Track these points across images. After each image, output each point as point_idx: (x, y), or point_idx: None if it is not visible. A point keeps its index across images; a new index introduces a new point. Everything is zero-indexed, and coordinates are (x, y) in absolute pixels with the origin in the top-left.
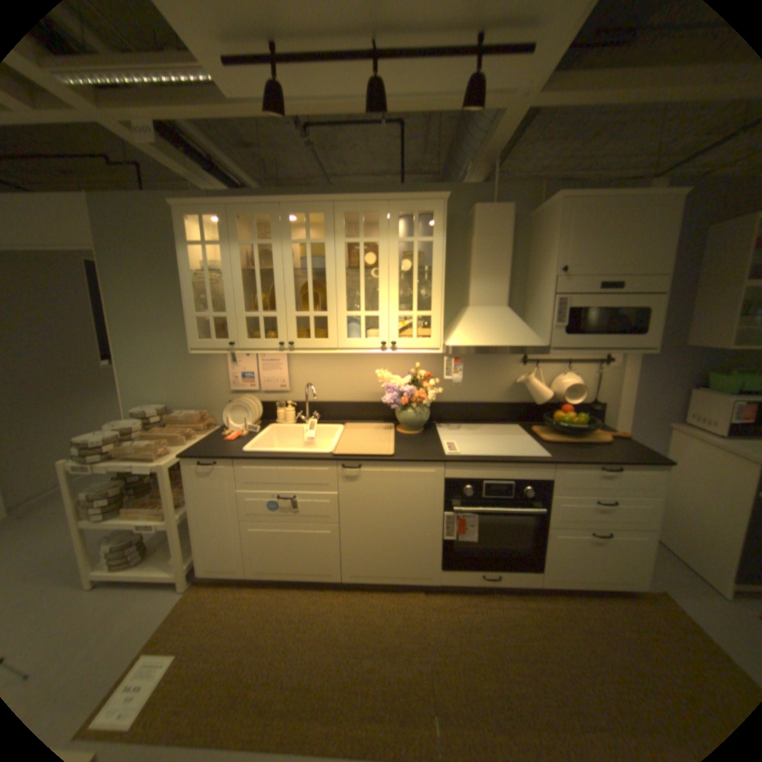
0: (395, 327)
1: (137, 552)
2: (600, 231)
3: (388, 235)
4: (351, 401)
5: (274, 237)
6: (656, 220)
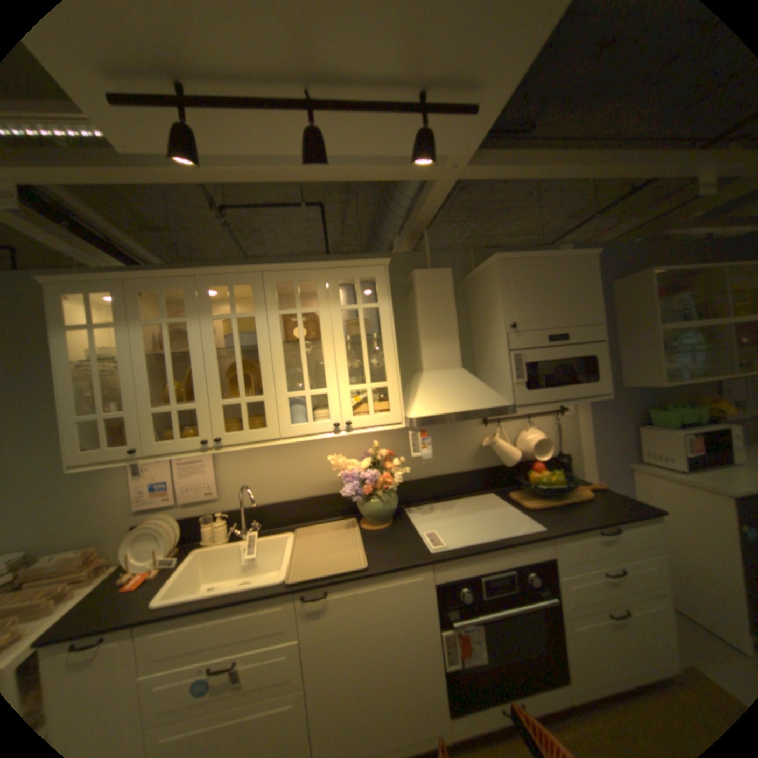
0: (348, 403)
1: None
2: (537, 289)
3: (329, 303)
4: (300, 498)
5: (190, 313)
6: (582, 277)
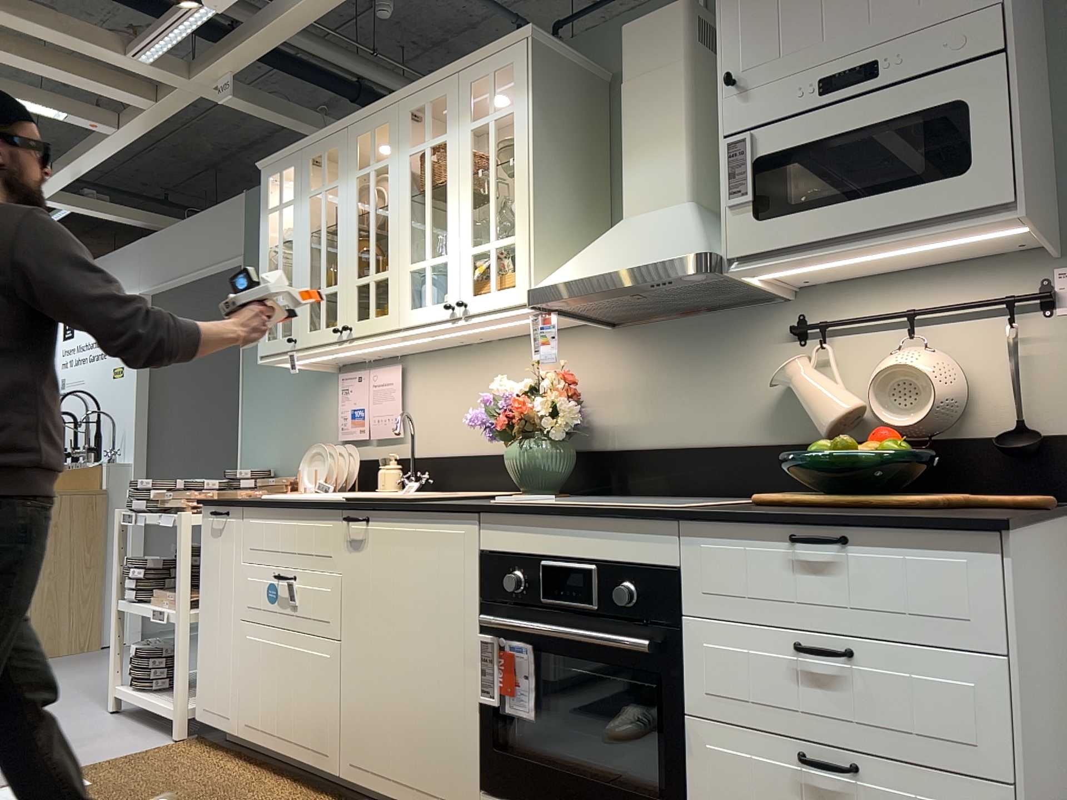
0: (467, 274)
1: (170, 671)
2: None
3: (457, 125)
4: (482, 453)
5: (341, 175)
6: None
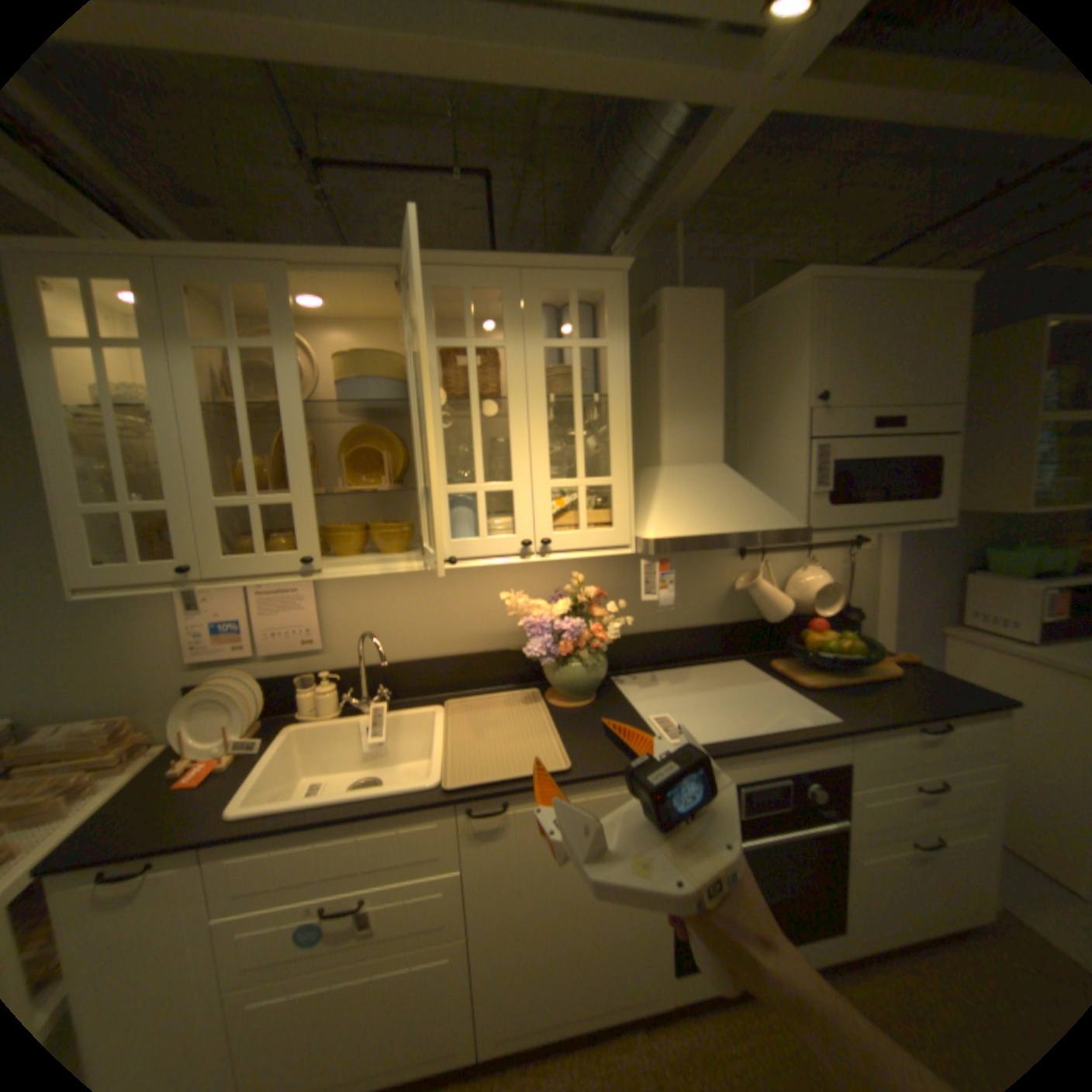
0: (546, 509)
1: None
2: (869, 334)
3: (523, 332)
4: (451, 653)
5: (279, 331)
6: (942, 319)
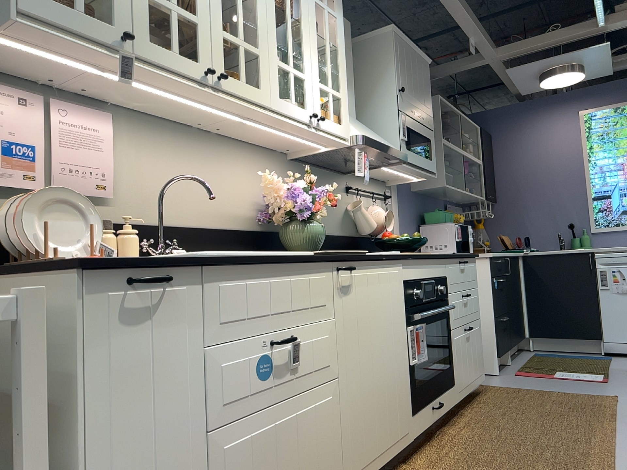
0: (318, 99)
1: None
2: (409, 69)
3: None
4: (207, 226)
5: None
6: (425, 75)
